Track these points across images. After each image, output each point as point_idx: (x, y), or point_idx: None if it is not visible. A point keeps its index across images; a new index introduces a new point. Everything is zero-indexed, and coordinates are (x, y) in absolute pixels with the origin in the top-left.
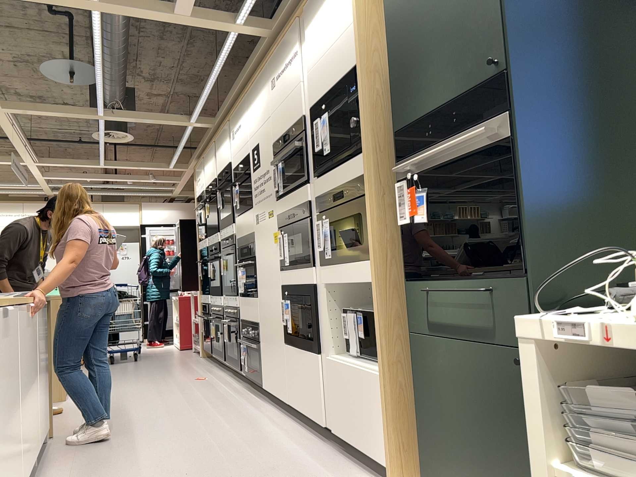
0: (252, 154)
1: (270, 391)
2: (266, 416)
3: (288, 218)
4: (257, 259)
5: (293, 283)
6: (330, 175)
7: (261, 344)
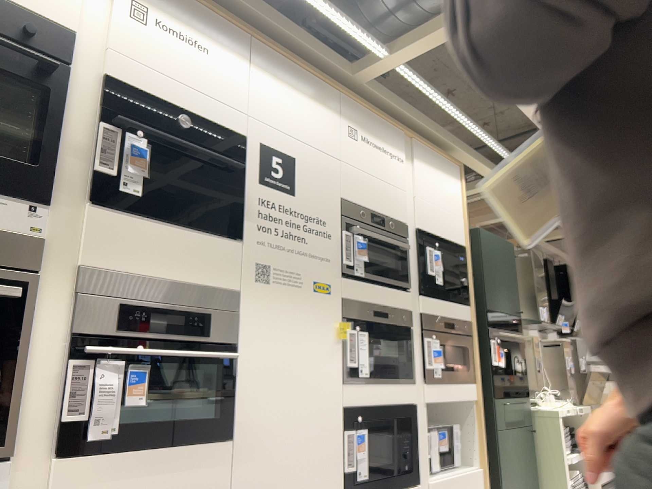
0: (261, 149)
1: None
2: None
3: (375, 315)
4: (246, 353)
5: (374, 402)
6: (439, 303)
7: None
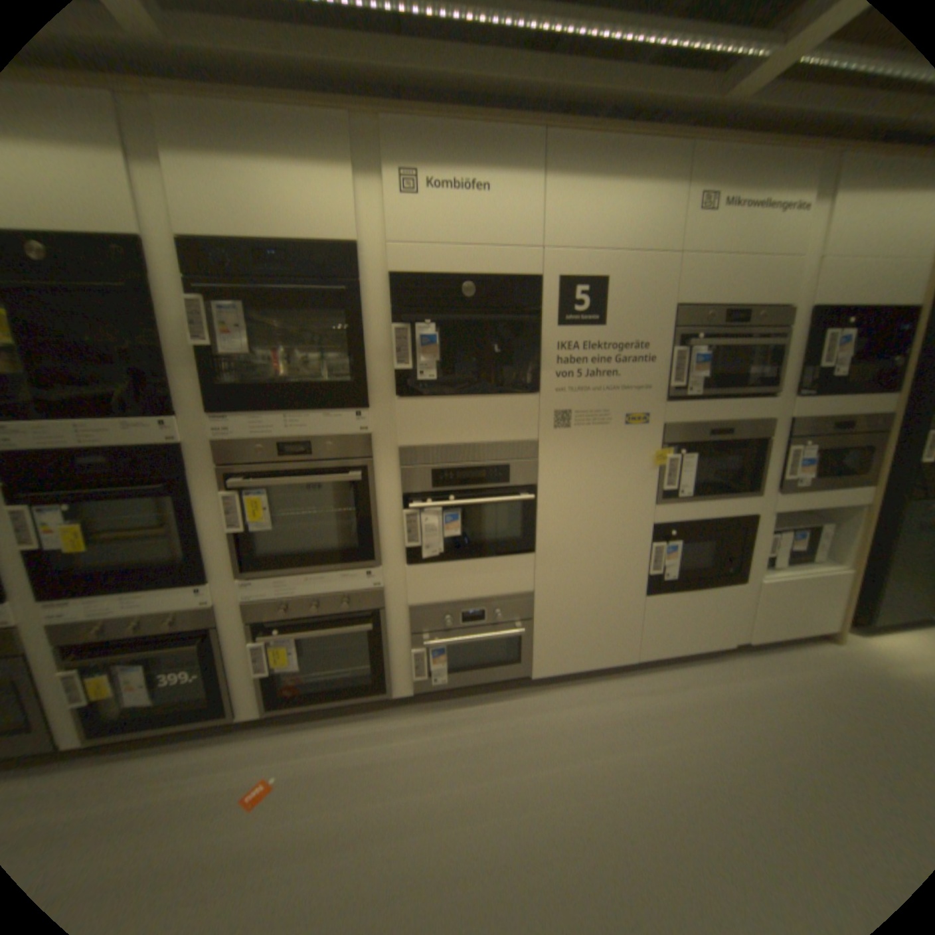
0: (560, 285)
1: (567, 672)
2: (615, 699)
3: (711, 435)
4: (546, 490)
5: (696, 518)
6: (833, 401)
7: (531, 620)
